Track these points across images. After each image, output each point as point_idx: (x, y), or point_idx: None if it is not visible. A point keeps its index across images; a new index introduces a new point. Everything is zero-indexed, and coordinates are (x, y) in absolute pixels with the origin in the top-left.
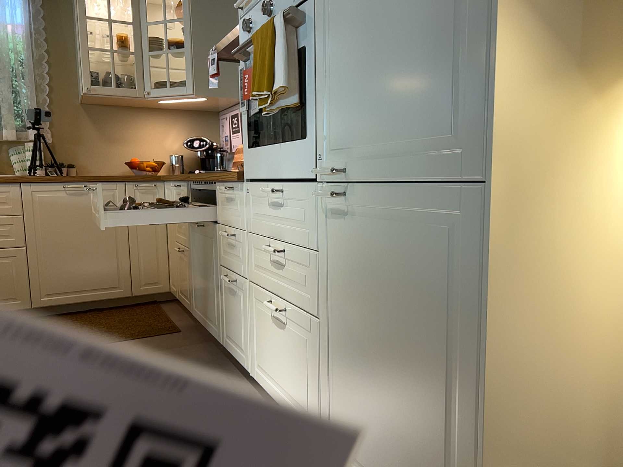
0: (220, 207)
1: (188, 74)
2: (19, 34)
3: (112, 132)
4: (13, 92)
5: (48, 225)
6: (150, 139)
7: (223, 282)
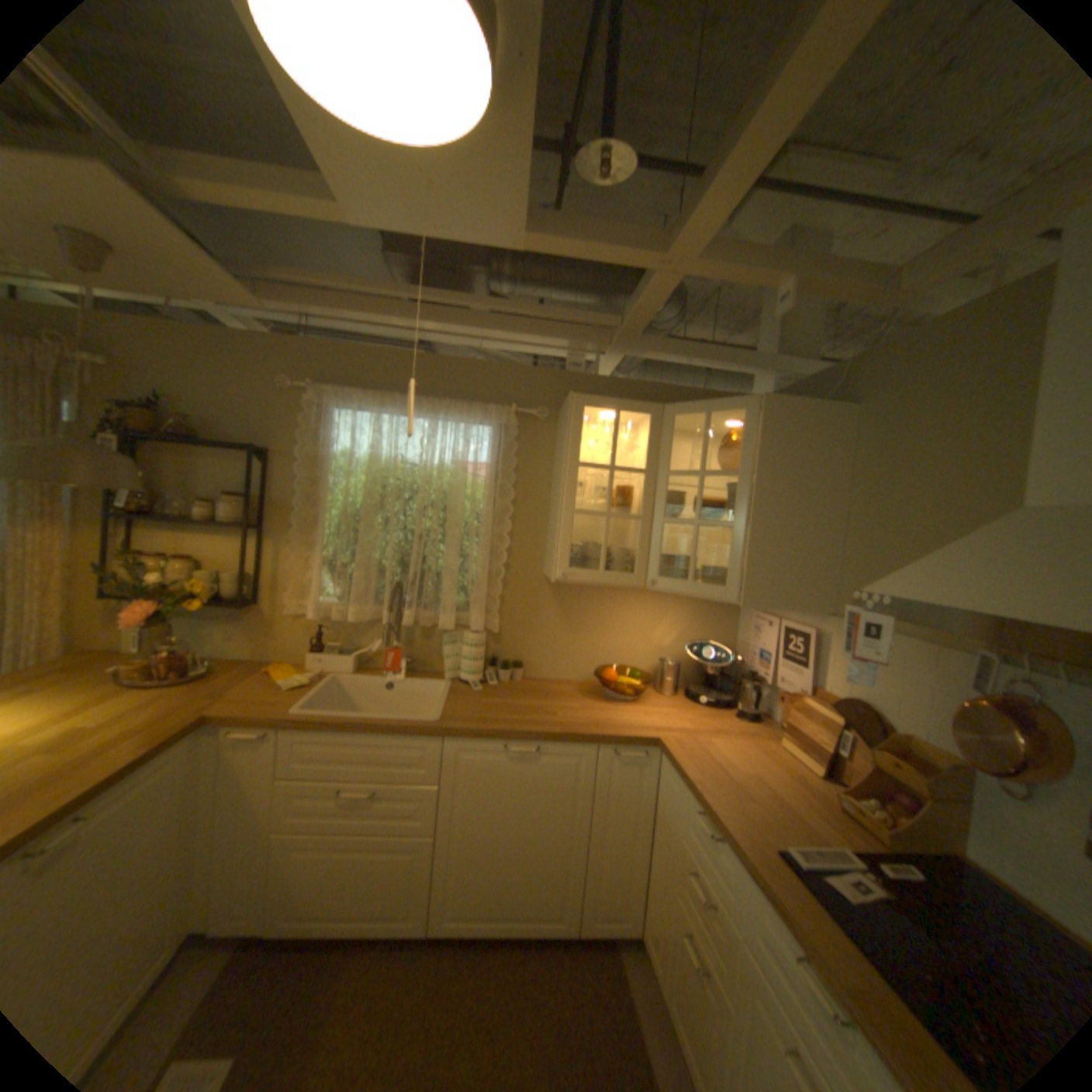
0: None
1: (735, 569)
2: (482, 477)
3: (581, 616)
4: (461, 557)
5: (472, 807)
6: (632, 629)
7: None
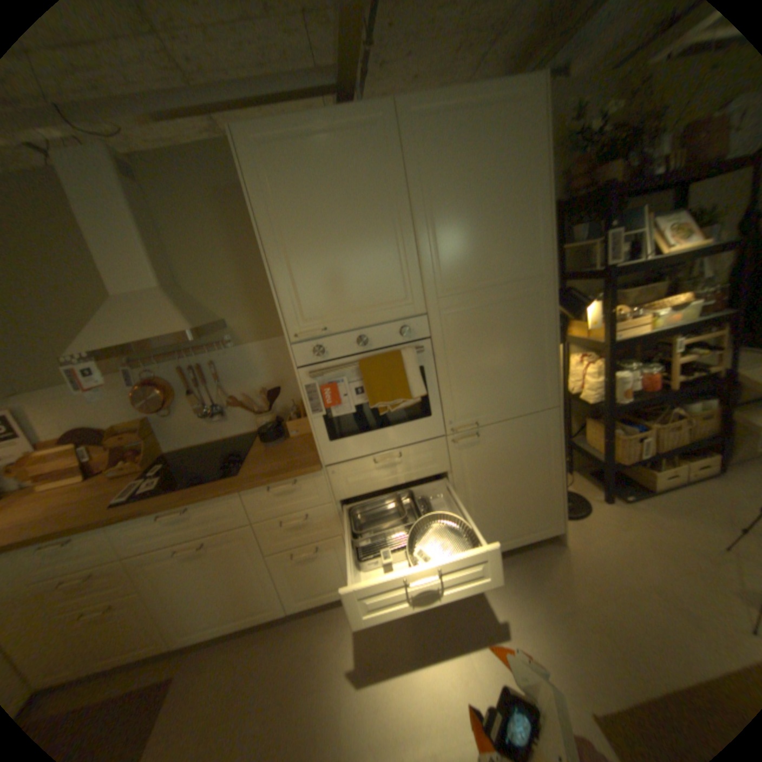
0: (257, 508)
1: None
2: None
3: None
4: None
5: None
6: None
7: (278, 565)
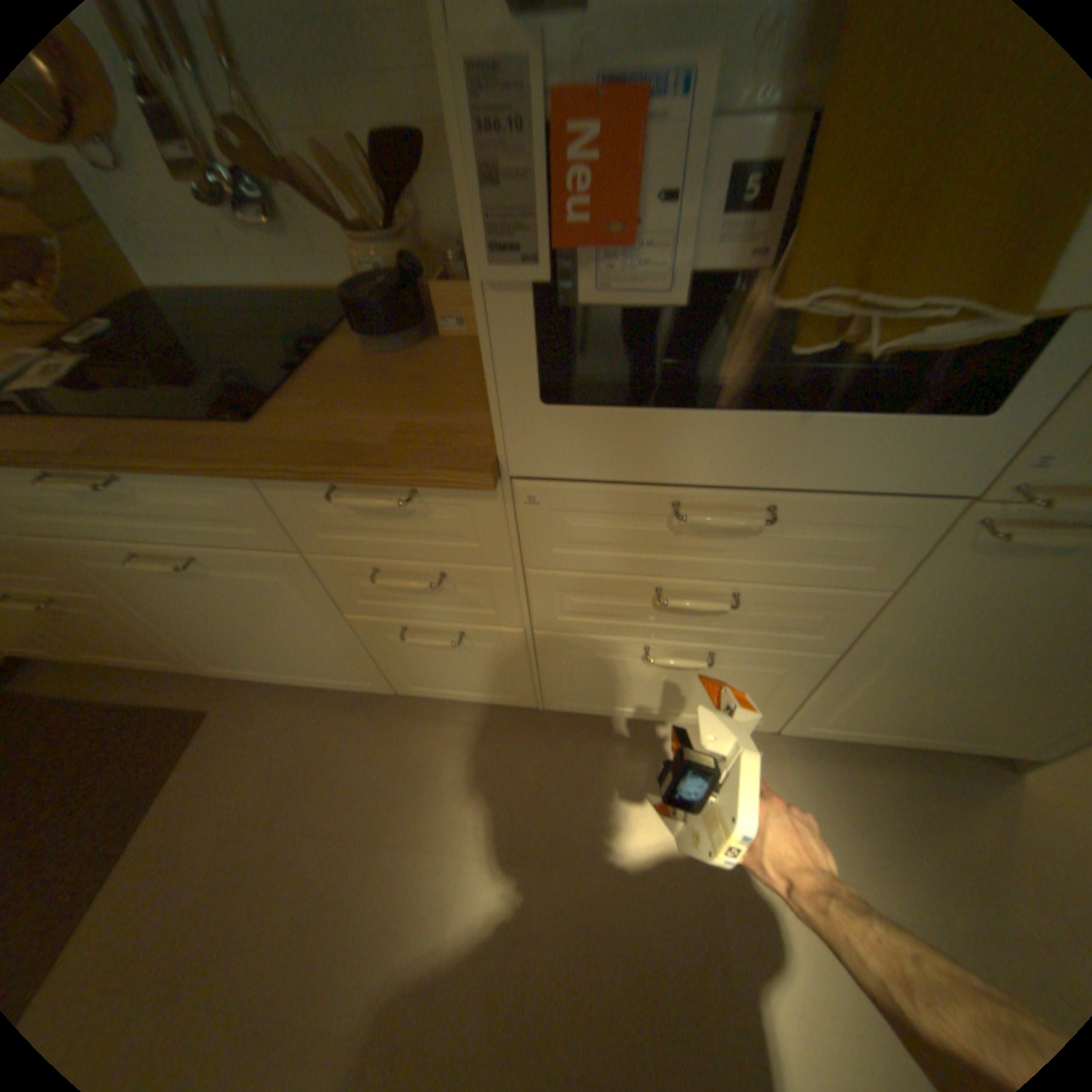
0: (310, 525)
1: None
2: None
3: None
4: None
5: None
6: None
7: (376, 634)
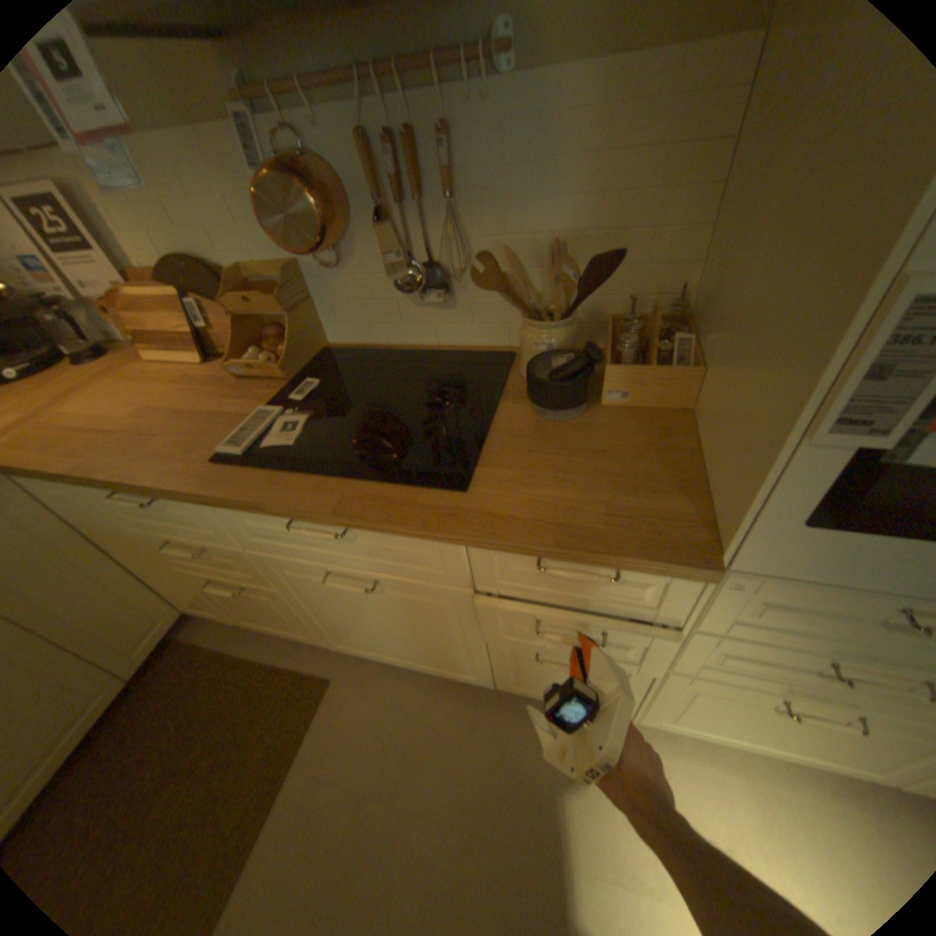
0: (498, 574)
1: None
2: None
3: None
4: None
5: None
6: None
7: (507, 649)
